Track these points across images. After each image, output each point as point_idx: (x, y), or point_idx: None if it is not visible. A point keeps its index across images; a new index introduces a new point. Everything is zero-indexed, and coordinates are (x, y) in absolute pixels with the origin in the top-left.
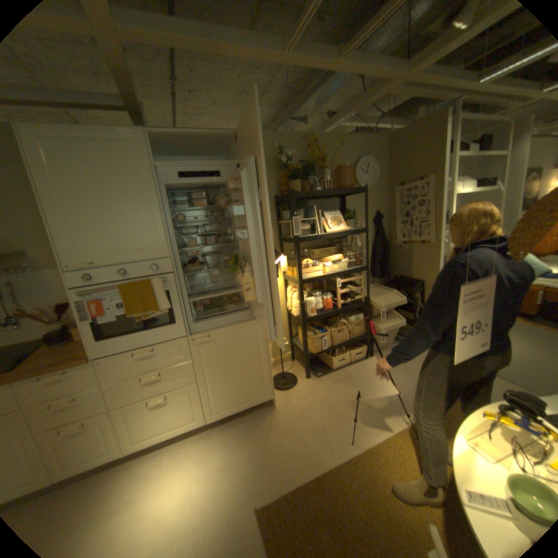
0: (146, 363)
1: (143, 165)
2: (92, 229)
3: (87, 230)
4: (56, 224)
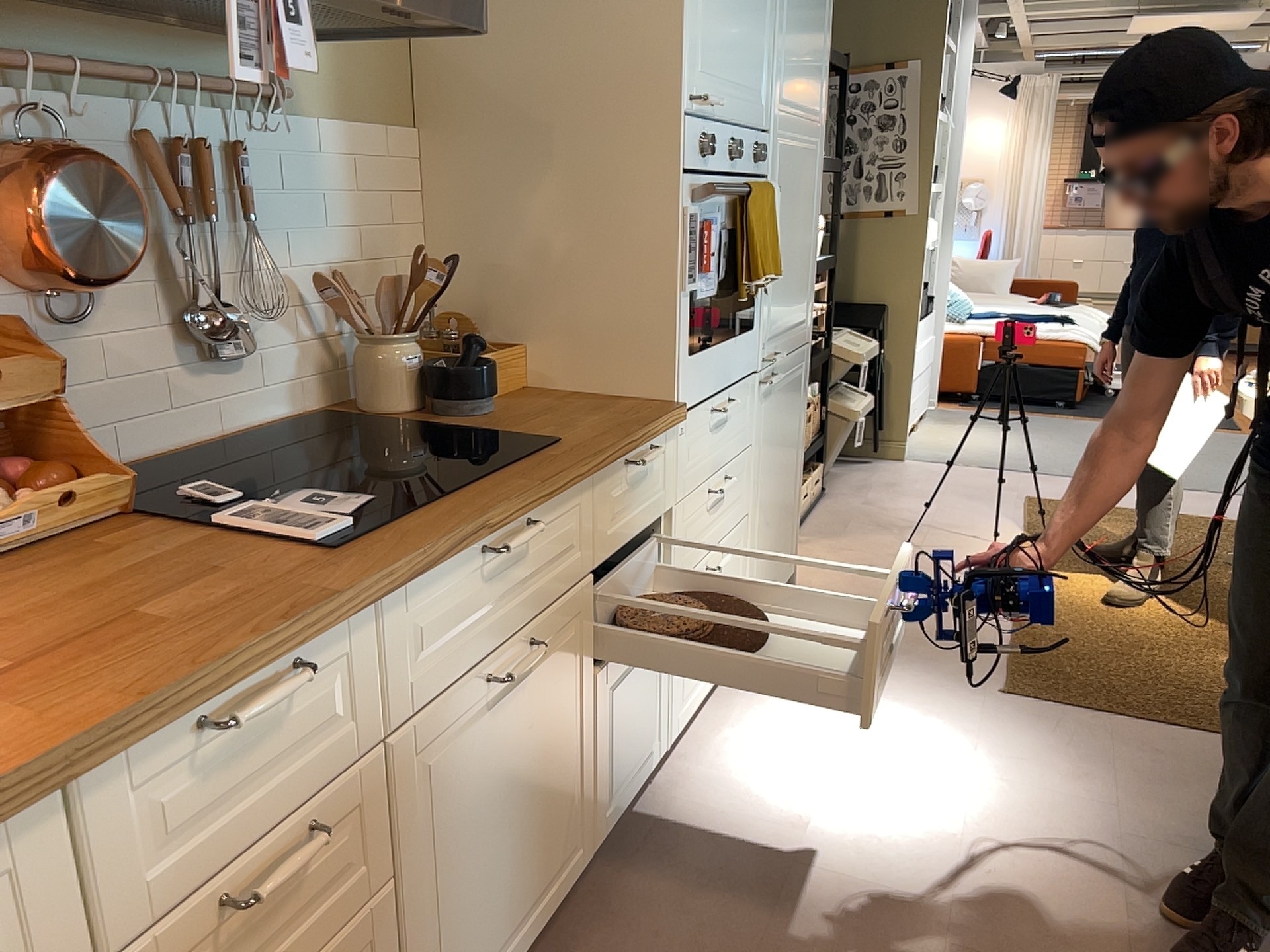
0: (720, 440)
1: None
2: (724, 9)
3: (720, 7)
4: None
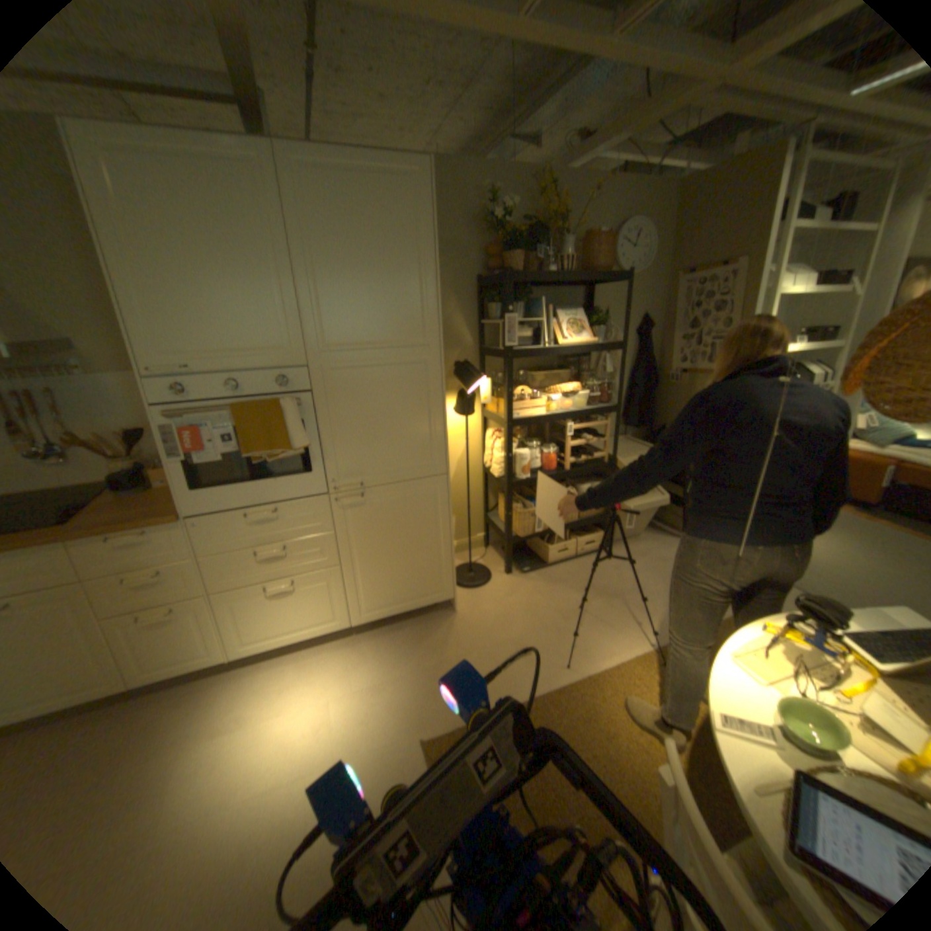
0: (266, 529)
1: (269, 208)
2: (185, 311)
3: (177, 312)
4: (129, 298)
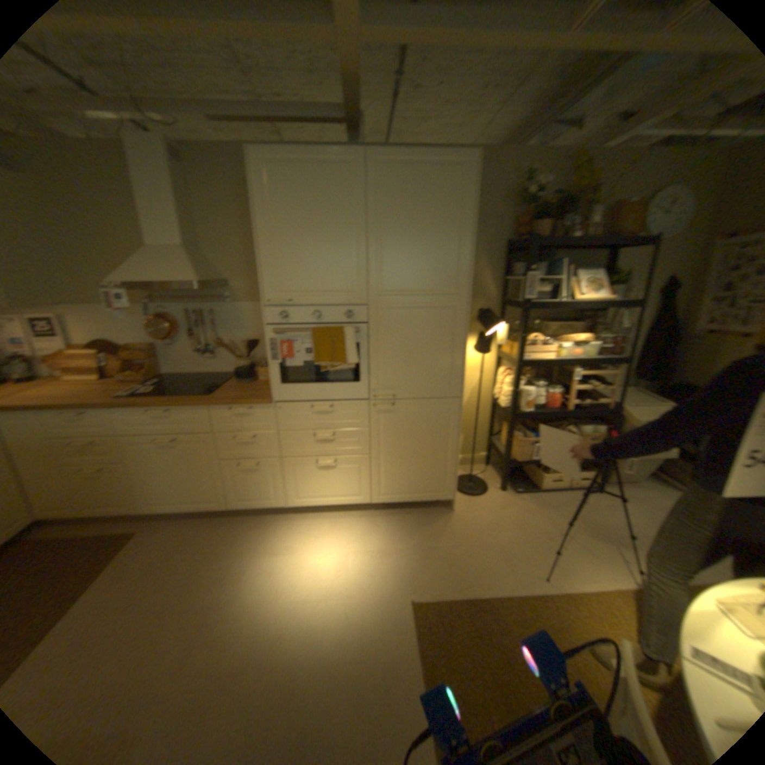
0: (325, 418)
1: (359, 193)
2: (298, 263)
3: (293, 263)
4: (268, 254)
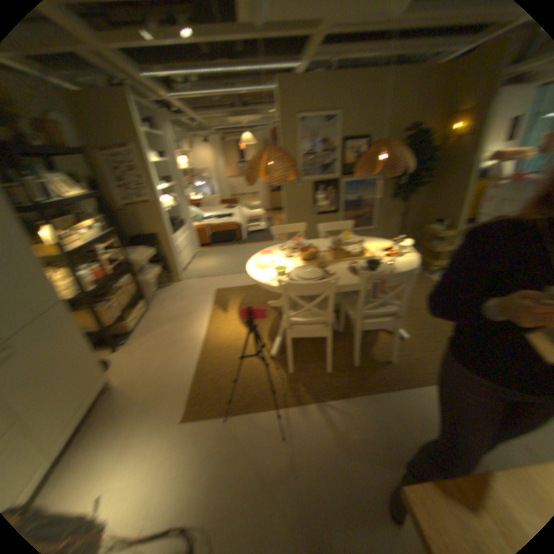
0: None
1: None
2: None
3: None
4: None
